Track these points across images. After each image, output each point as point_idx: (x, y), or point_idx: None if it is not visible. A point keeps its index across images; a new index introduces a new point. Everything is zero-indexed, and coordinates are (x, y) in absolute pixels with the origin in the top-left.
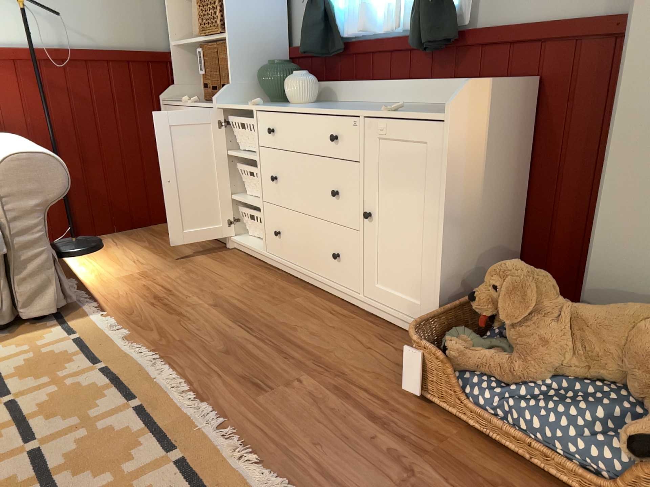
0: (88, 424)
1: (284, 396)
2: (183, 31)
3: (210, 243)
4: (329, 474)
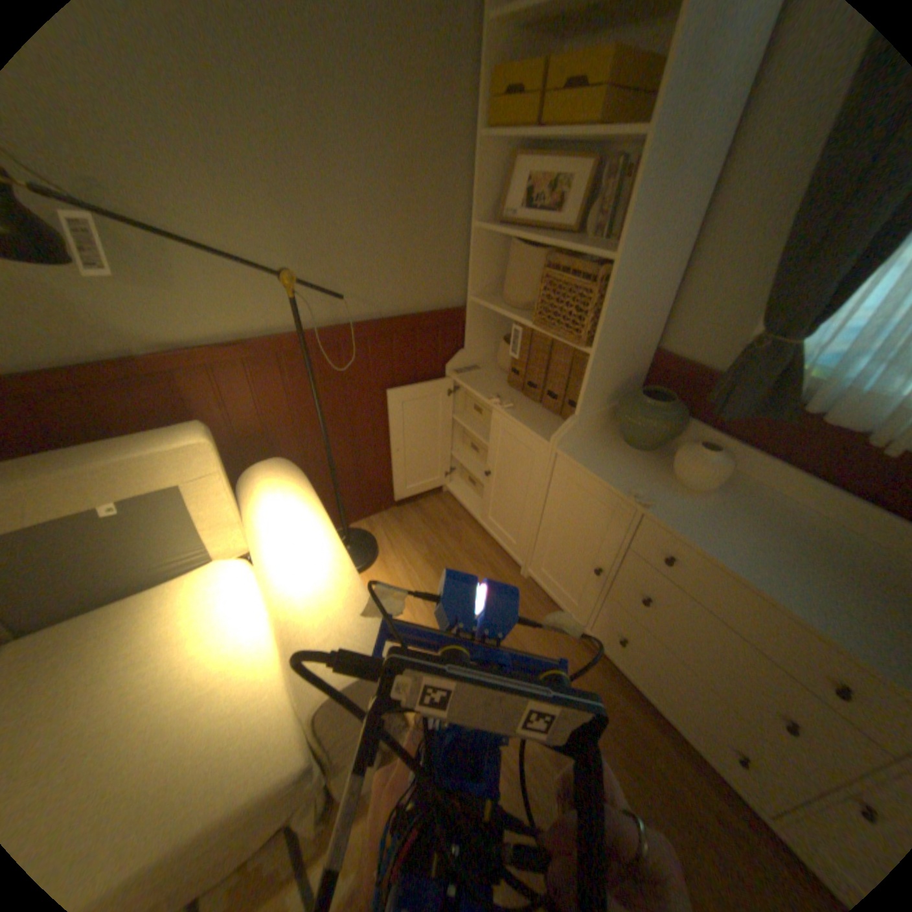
0: None
1: None
2: (489, 275)
3: (498, 556)
4: None
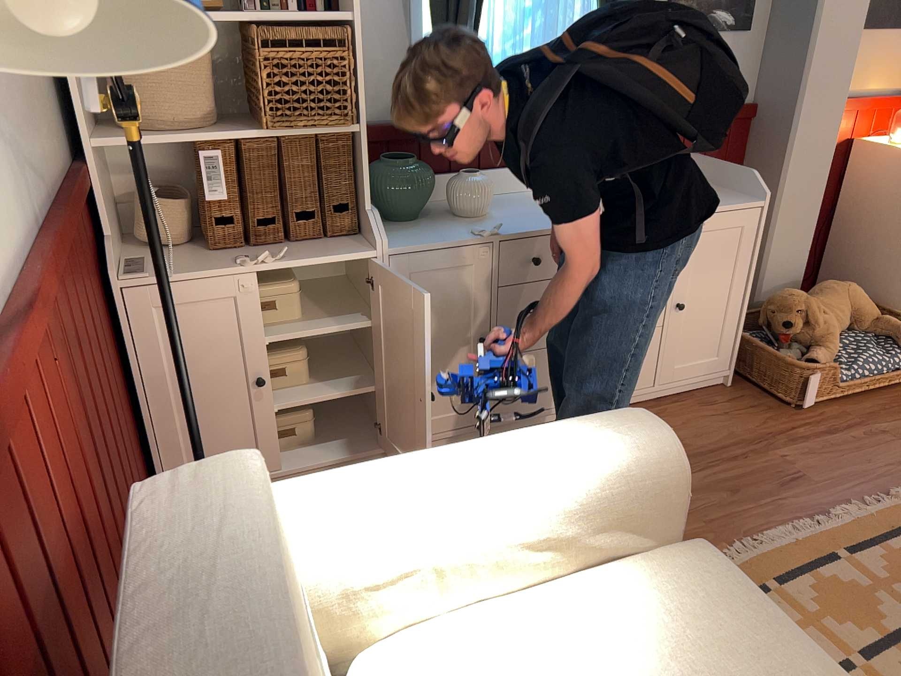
0: (883, 587)
1: (808, 468)
2: (86, 106)
3: None
4: (899, 463)
